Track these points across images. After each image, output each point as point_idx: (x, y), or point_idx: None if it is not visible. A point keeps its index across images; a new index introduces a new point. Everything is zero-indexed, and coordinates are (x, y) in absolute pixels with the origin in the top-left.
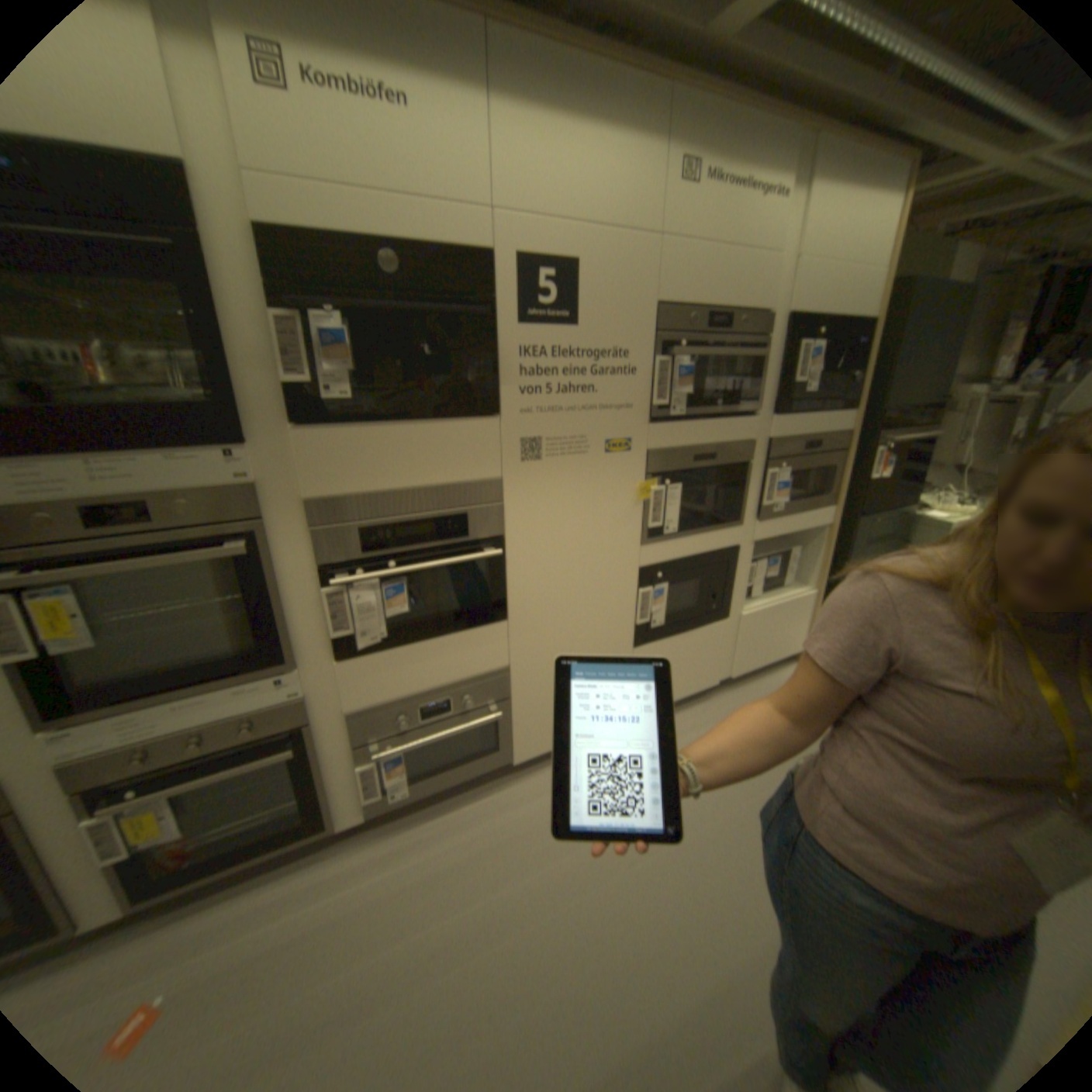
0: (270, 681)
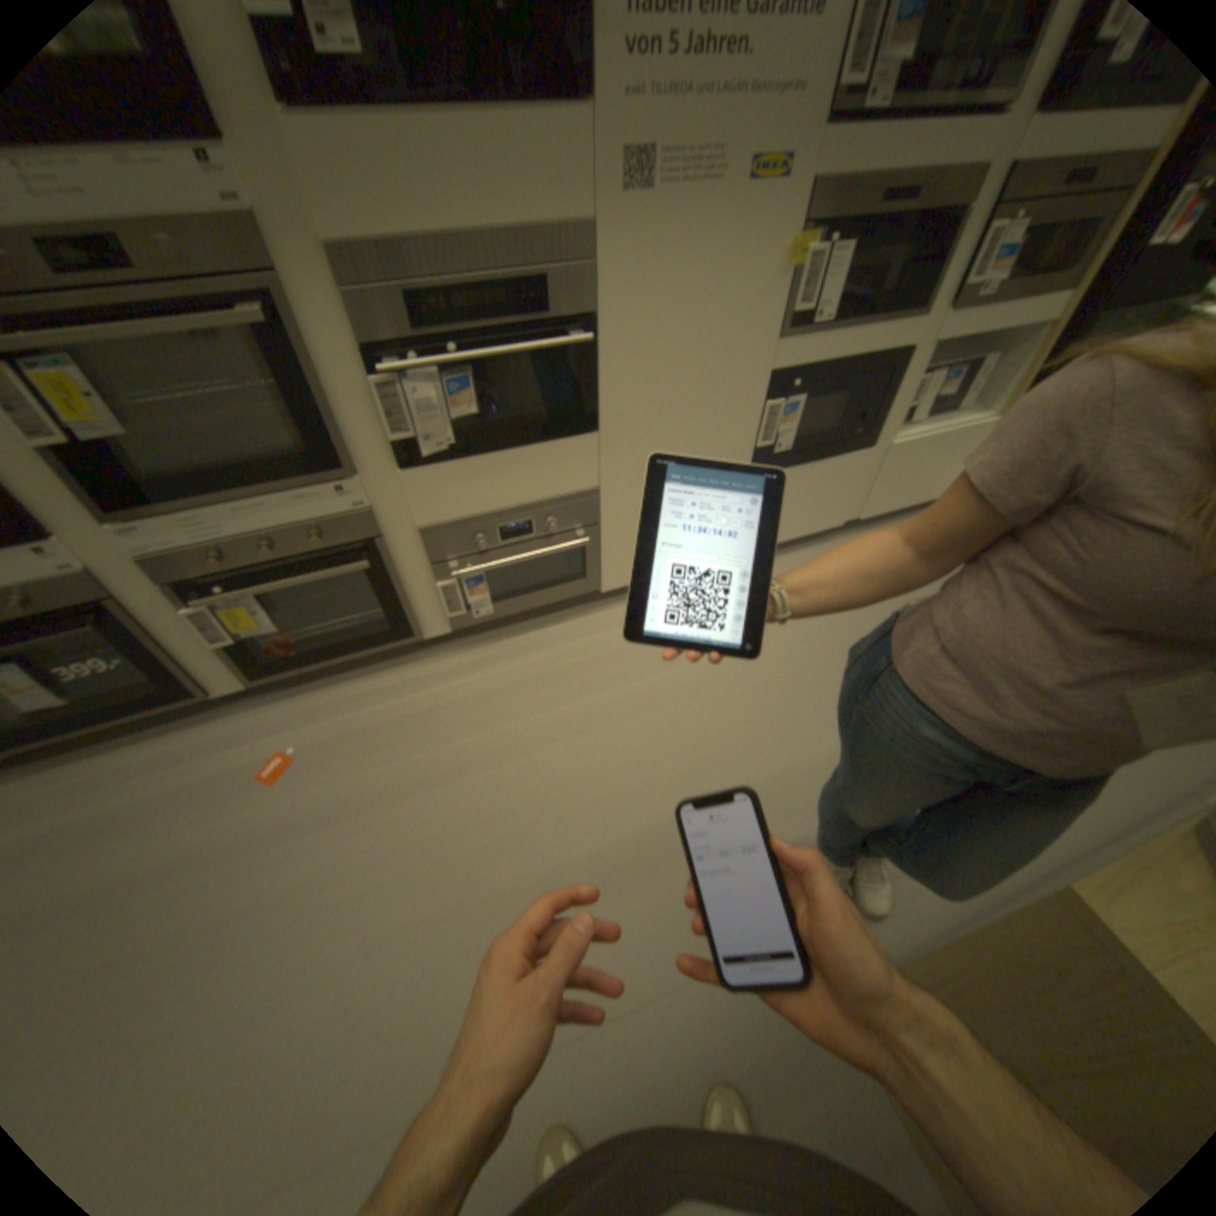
0: (330, 484)
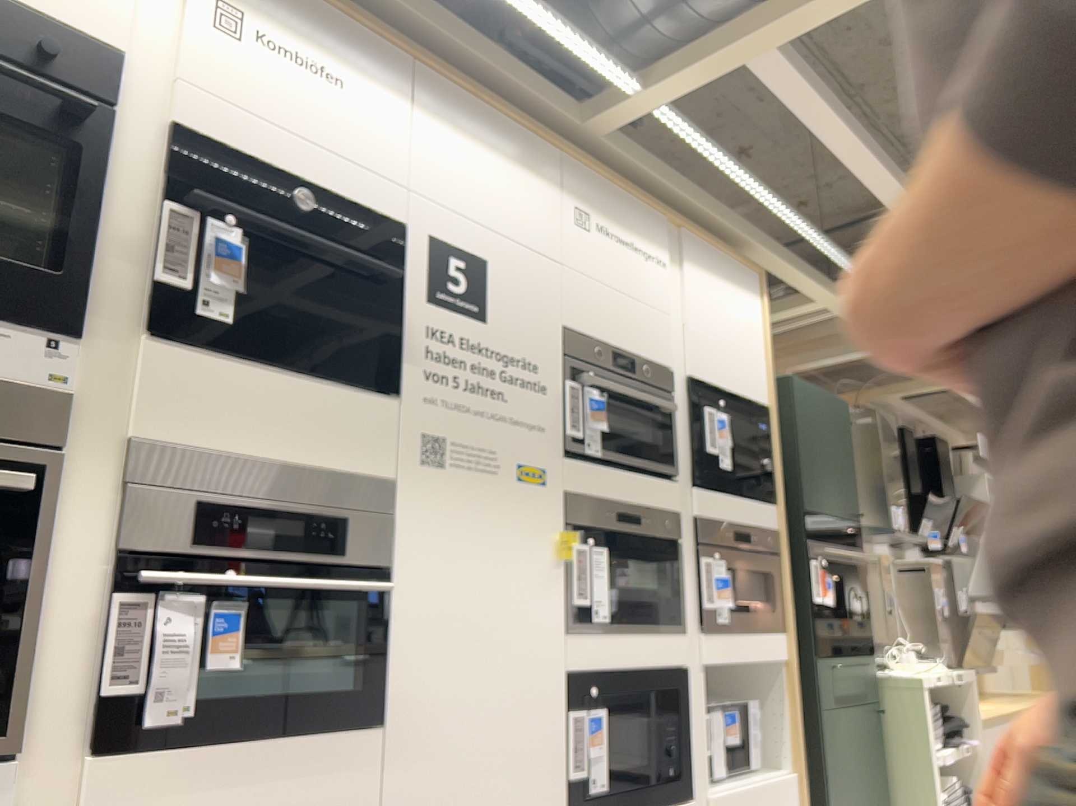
0: None
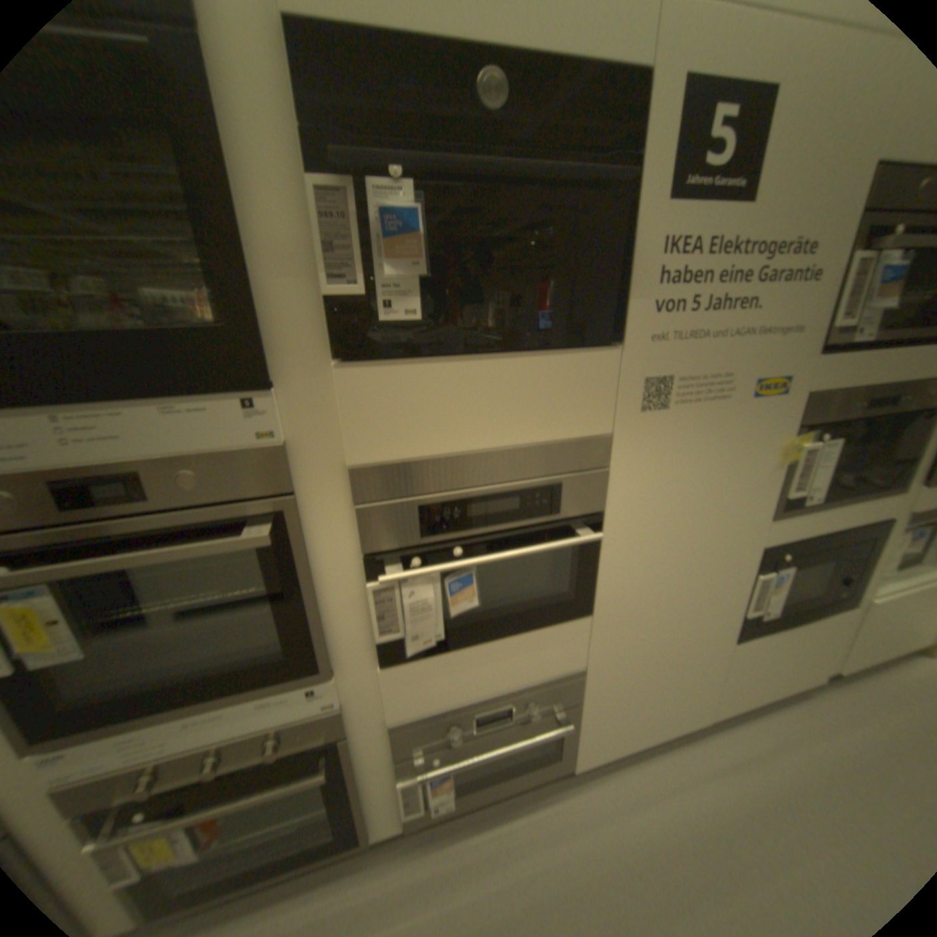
0: (299, 693)
